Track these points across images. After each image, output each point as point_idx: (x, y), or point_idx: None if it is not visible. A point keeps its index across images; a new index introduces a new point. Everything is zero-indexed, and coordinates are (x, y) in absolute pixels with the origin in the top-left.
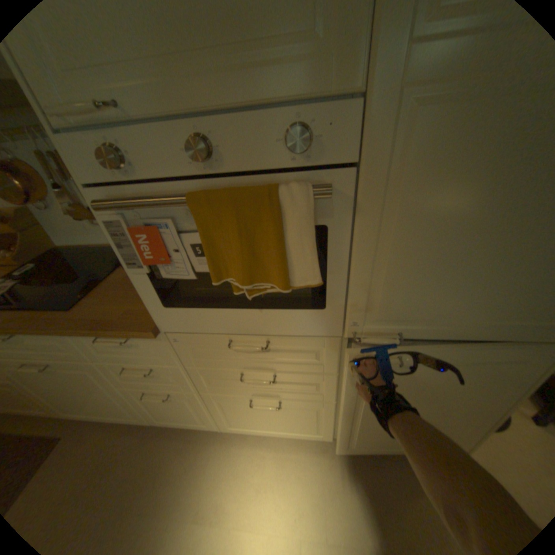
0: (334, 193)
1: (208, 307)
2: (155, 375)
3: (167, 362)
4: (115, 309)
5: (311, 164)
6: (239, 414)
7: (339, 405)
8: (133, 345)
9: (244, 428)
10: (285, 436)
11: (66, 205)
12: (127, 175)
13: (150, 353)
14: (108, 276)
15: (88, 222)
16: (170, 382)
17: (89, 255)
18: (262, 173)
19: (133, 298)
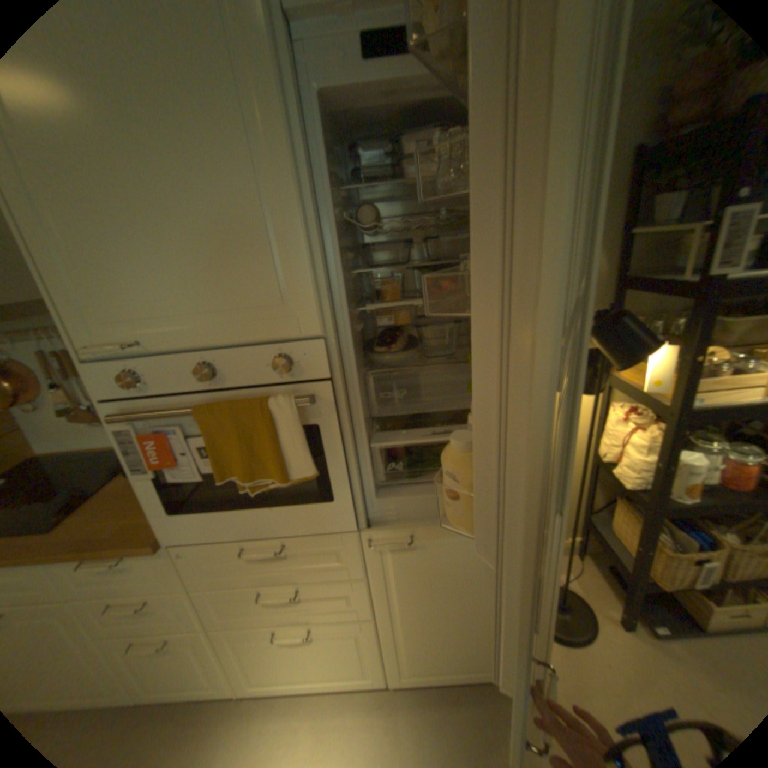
0: (312, 402)
1: (214, 511)
2: (148, 612)
3: (166, 589)
4: (107, 526)
5: (294, 381)
6: (258, 660)
7: (377, 624)
8: (124, 569)
9: (268, 684)
10: (323, 688)
11: (59, 406)
12: (140, 391)
13: (145, 579)
14: (102, 488)
15: (84, 424)
16: (167, 620)
17: (78, 463)
18: (256, 389)
19: (131, 511)
